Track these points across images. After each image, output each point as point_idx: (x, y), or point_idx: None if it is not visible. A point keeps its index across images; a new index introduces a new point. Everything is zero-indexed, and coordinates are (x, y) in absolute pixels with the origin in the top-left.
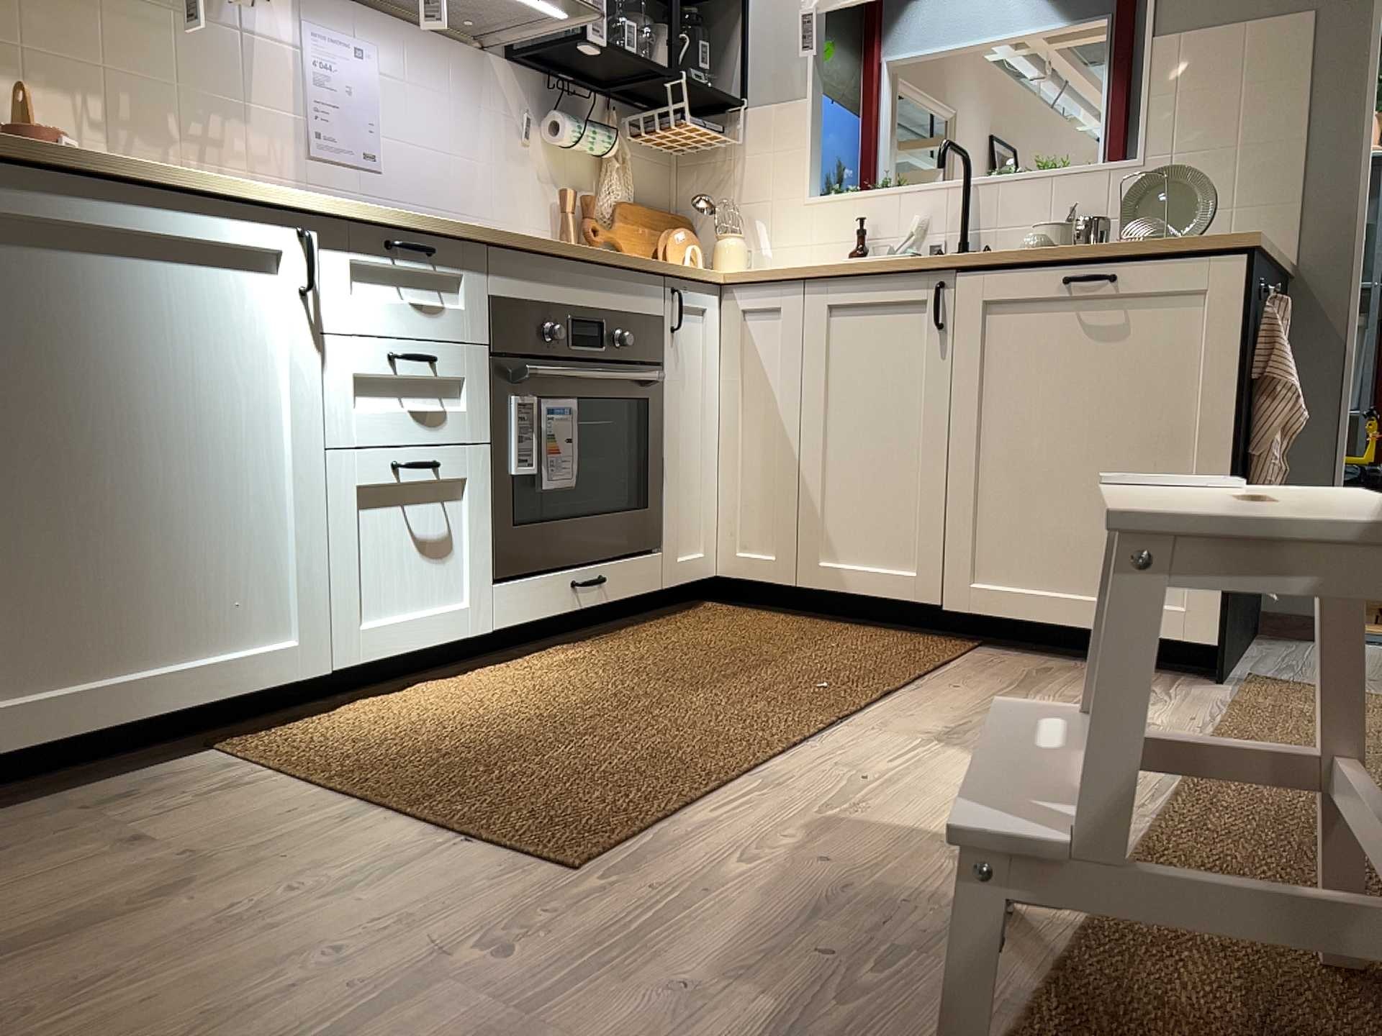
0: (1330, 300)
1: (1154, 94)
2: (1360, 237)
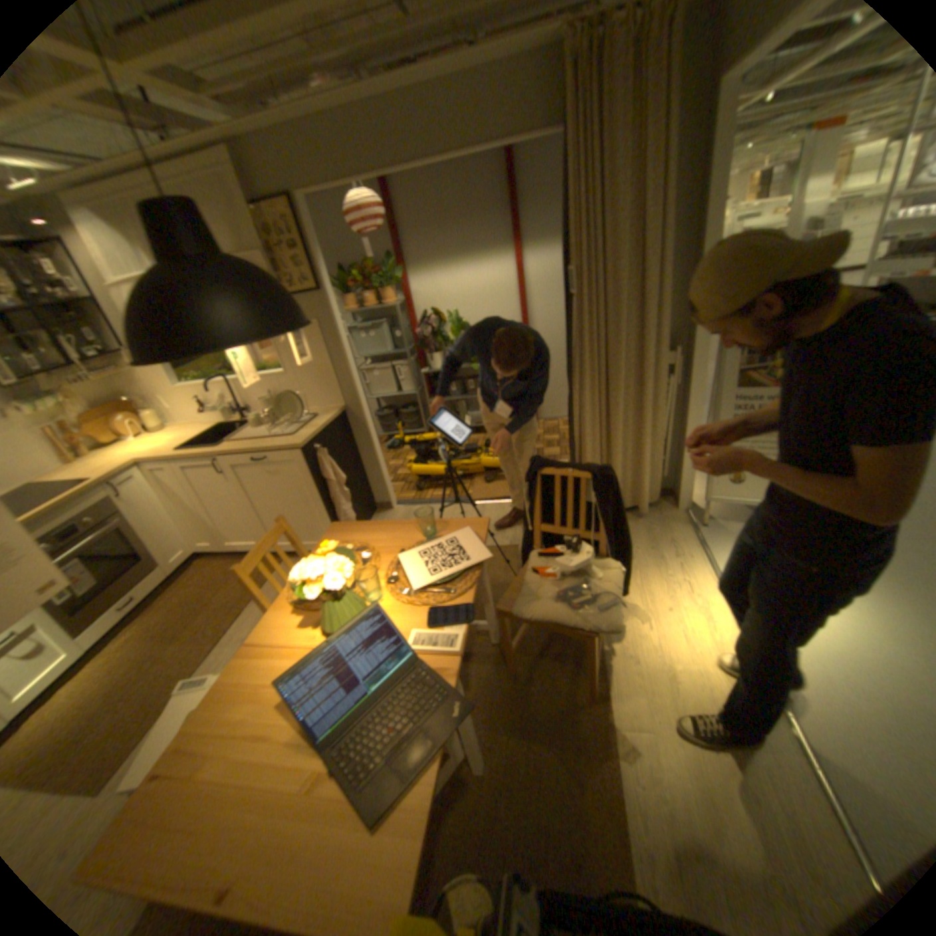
0: (361, 414)
1: (280, 346)
2: (361, 394)
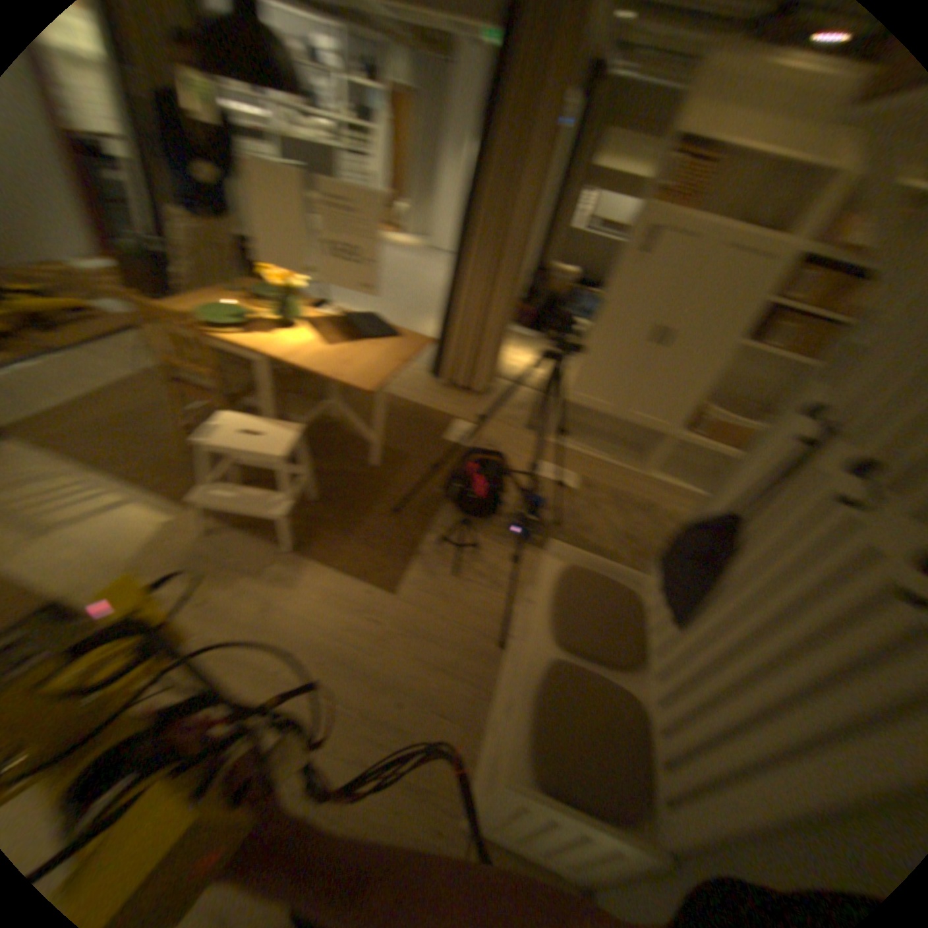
0: None
1: None
2: None
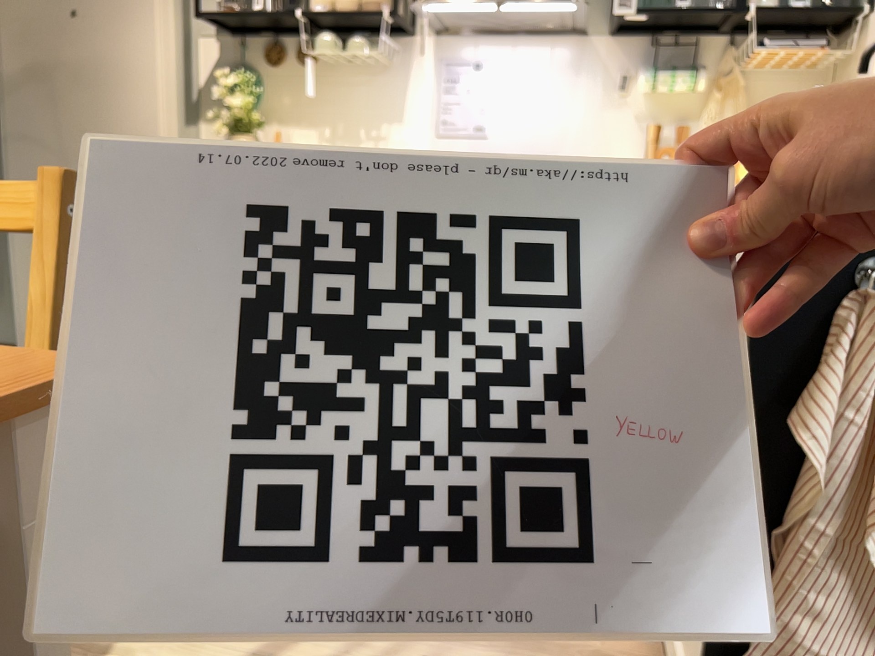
0: None
1: None
2: None
